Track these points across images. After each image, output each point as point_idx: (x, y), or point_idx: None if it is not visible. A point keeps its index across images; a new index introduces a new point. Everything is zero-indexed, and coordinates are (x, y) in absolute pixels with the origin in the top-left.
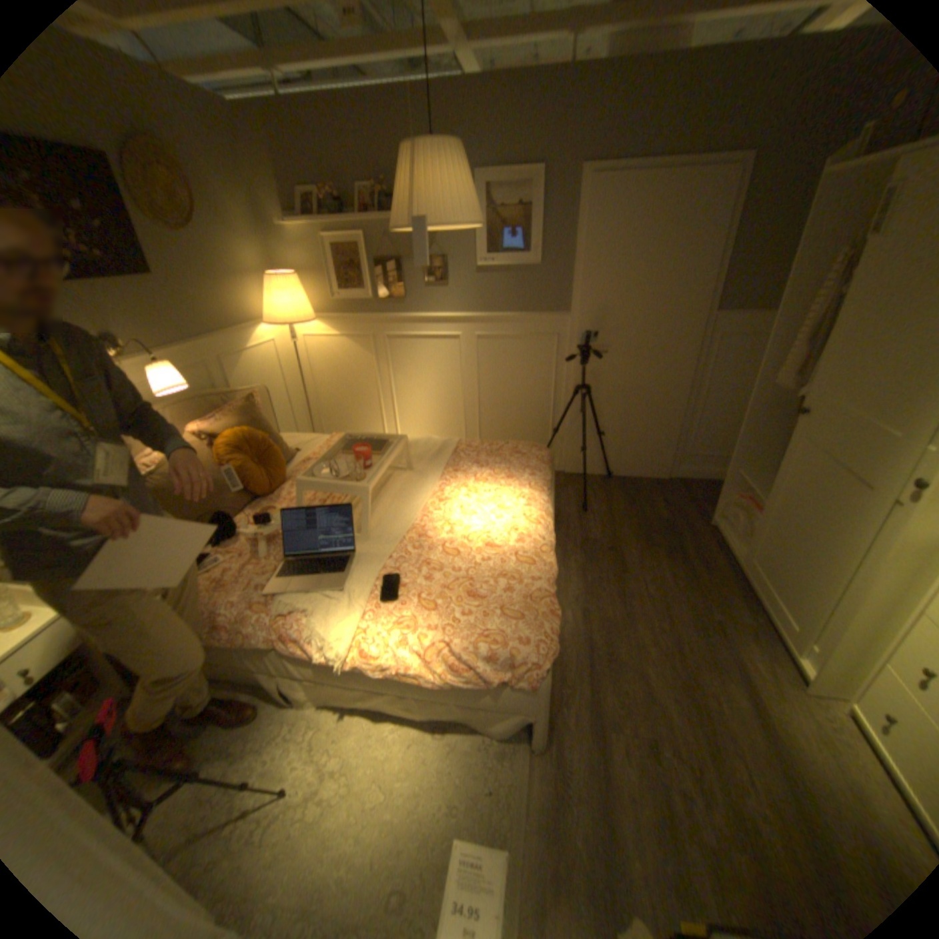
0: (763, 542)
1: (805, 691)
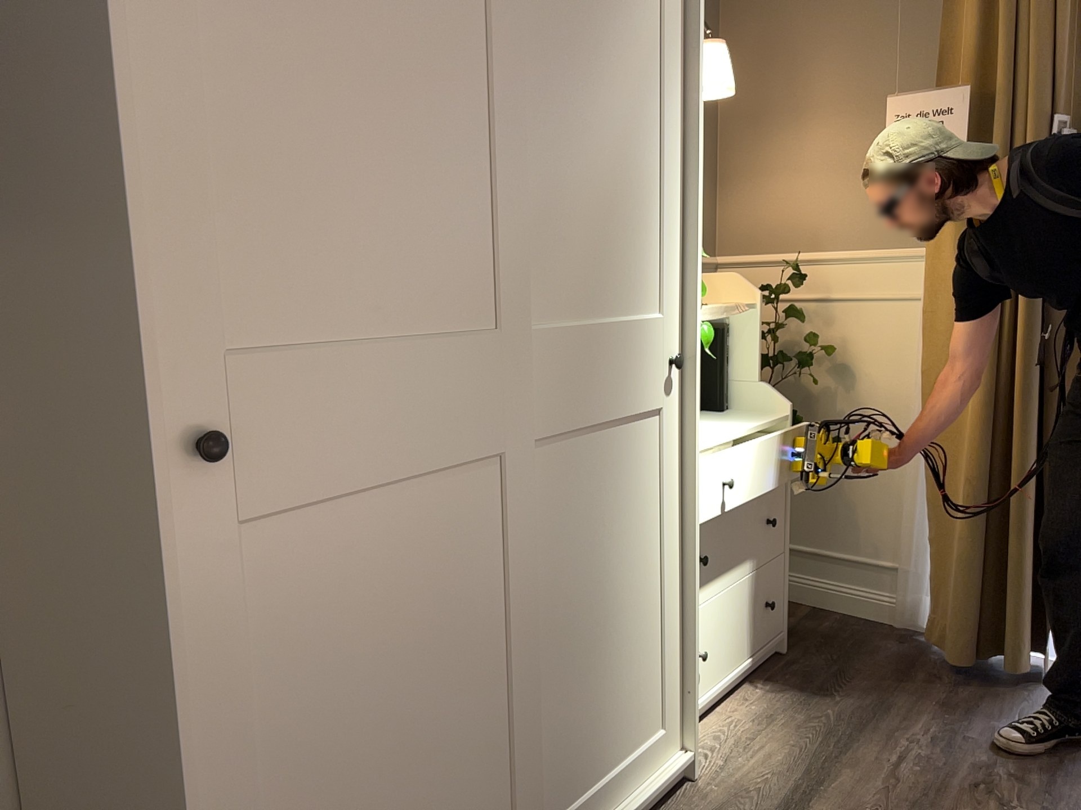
0: (505, 805)
1: (692, 785)
